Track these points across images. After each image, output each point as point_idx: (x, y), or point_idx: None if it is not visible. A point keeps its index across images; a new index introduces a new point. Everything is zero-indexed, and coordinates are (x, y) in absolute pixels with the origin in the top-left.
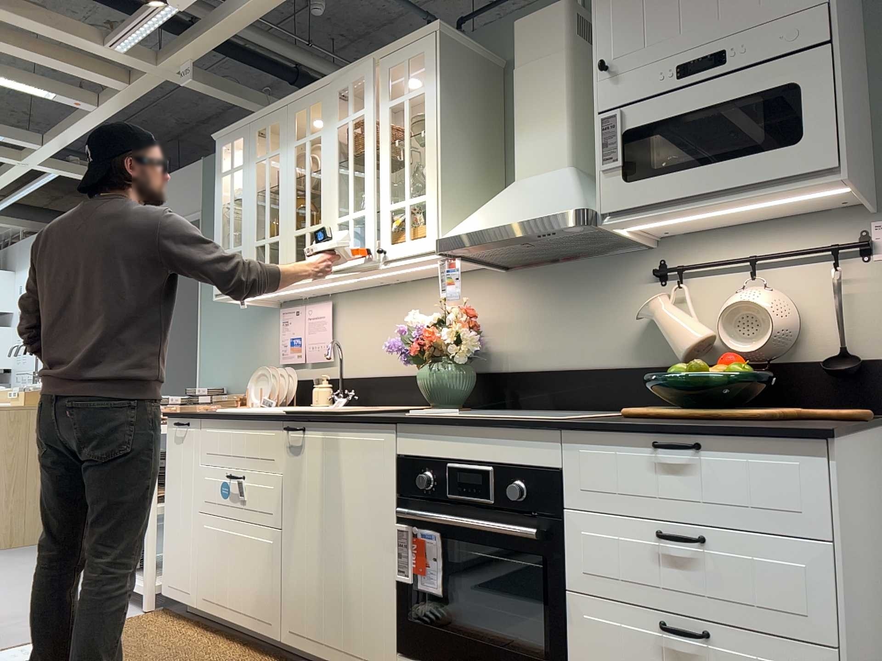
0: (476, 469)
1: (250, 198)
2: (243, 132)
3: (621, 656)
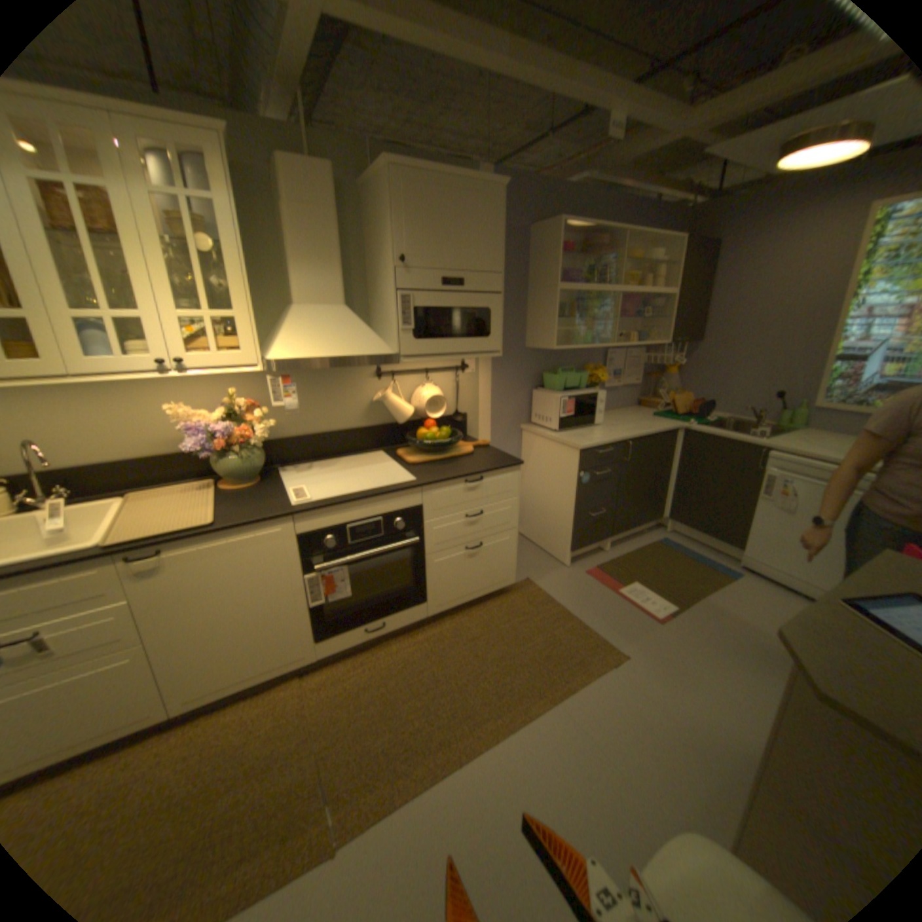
0: (369, 521)
1: None
2: None
3: (450, 567)
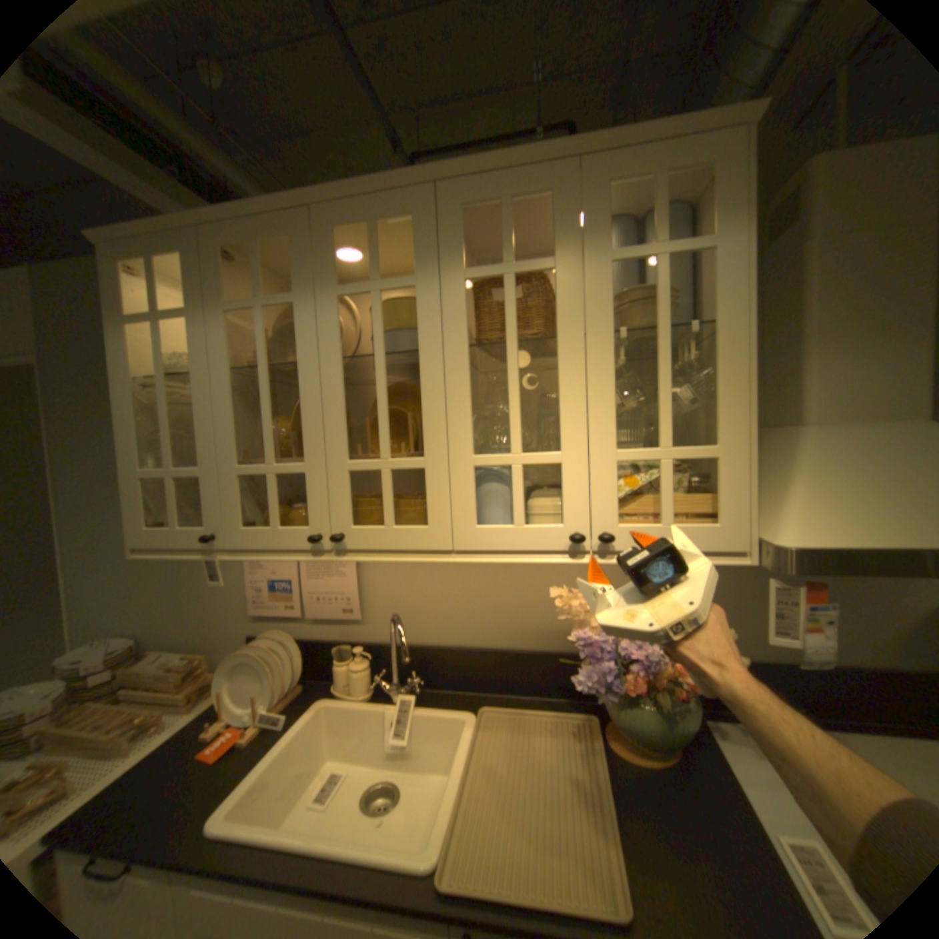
0: None
1: (214, 379)
2: (177, 237)
3: None
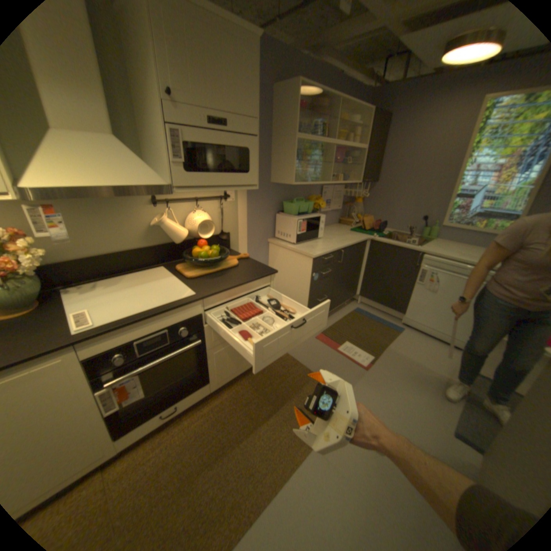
0: (154, 335)
1: None
2: None
3: (226, 355)
